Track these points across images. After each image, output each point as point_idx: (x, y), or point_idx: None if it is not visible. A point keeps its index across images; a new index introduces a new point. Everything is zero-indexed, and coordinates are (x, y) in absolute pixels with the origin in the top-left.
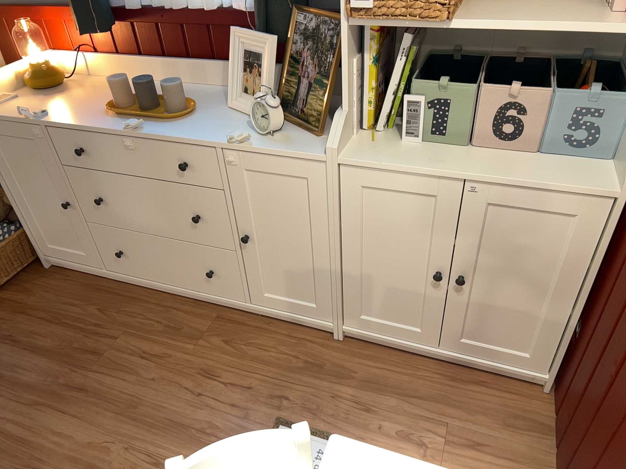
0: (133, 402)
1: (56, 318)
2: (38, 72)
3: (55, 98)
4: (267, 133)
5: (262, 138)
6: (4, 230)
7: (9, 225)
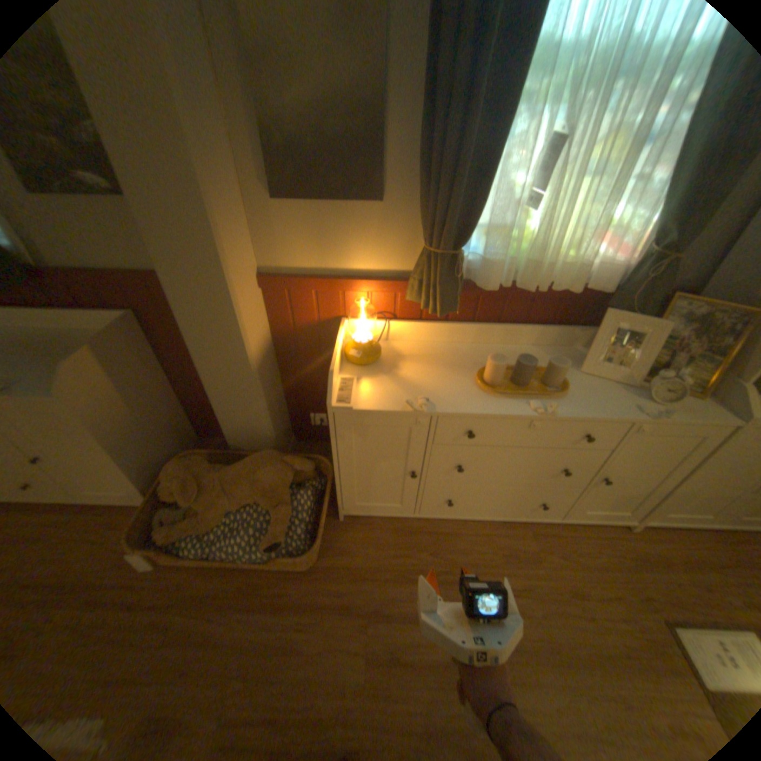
0: (552, 653)
1: (397, 580)
2: (361, 347)
3: (388, 372)
4: (672, 403)
5: (668, 408)
6: (298, 500)
7: (298, 493)
